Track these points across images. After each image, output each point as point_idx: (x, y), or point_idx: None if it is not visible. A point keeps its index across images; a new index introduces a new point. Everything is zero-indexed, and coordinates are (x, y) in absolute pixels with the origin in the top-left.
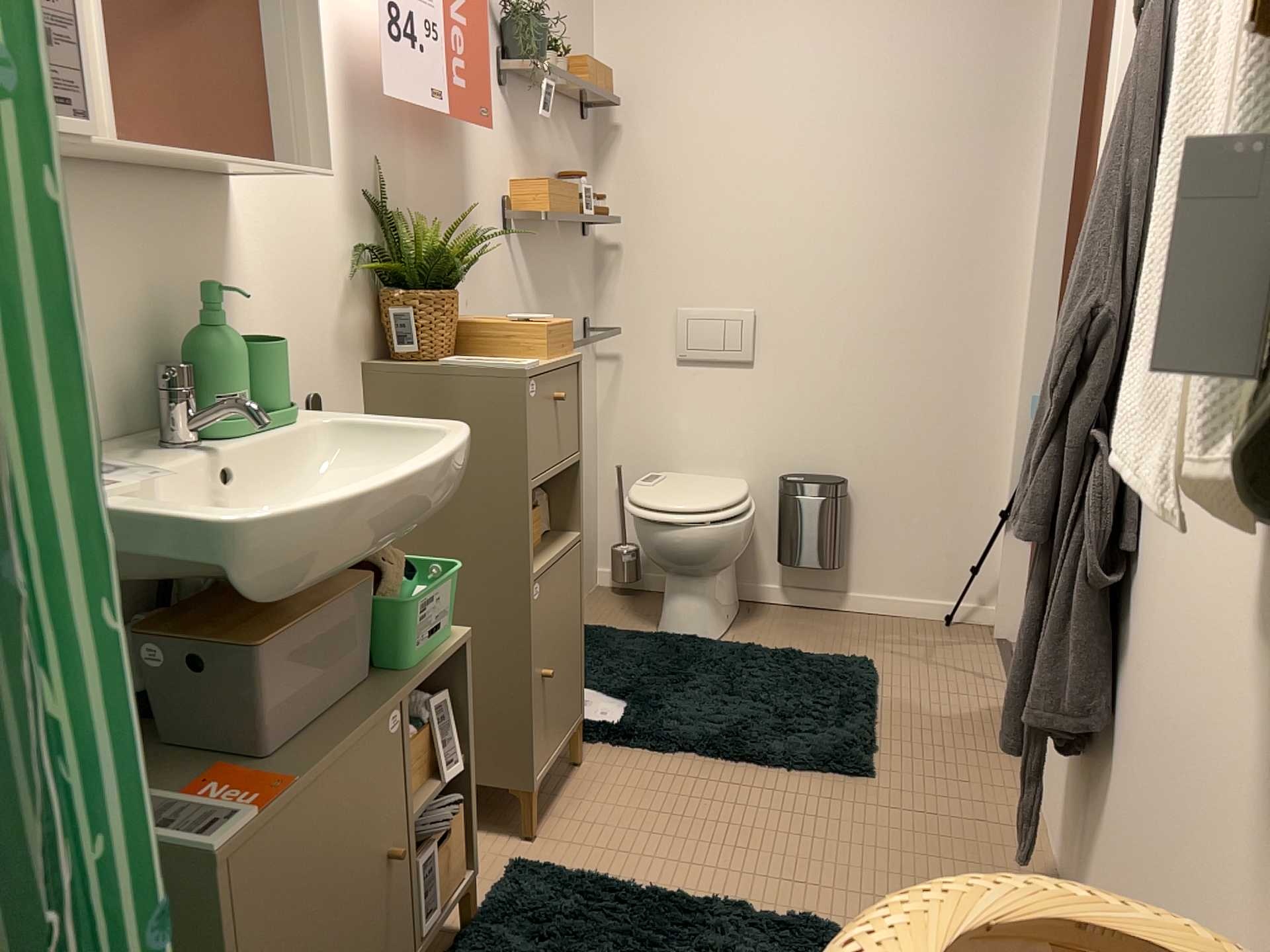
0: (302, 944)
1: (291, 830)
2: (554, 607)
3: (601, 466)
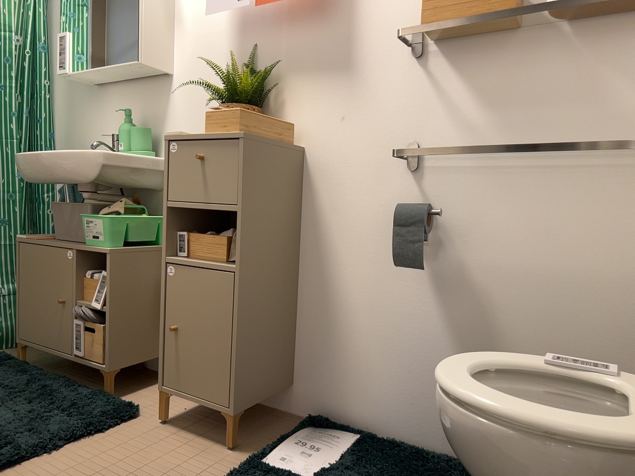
0: (29, 291)
1: (29, 254)
2: (187, 295)
3: None
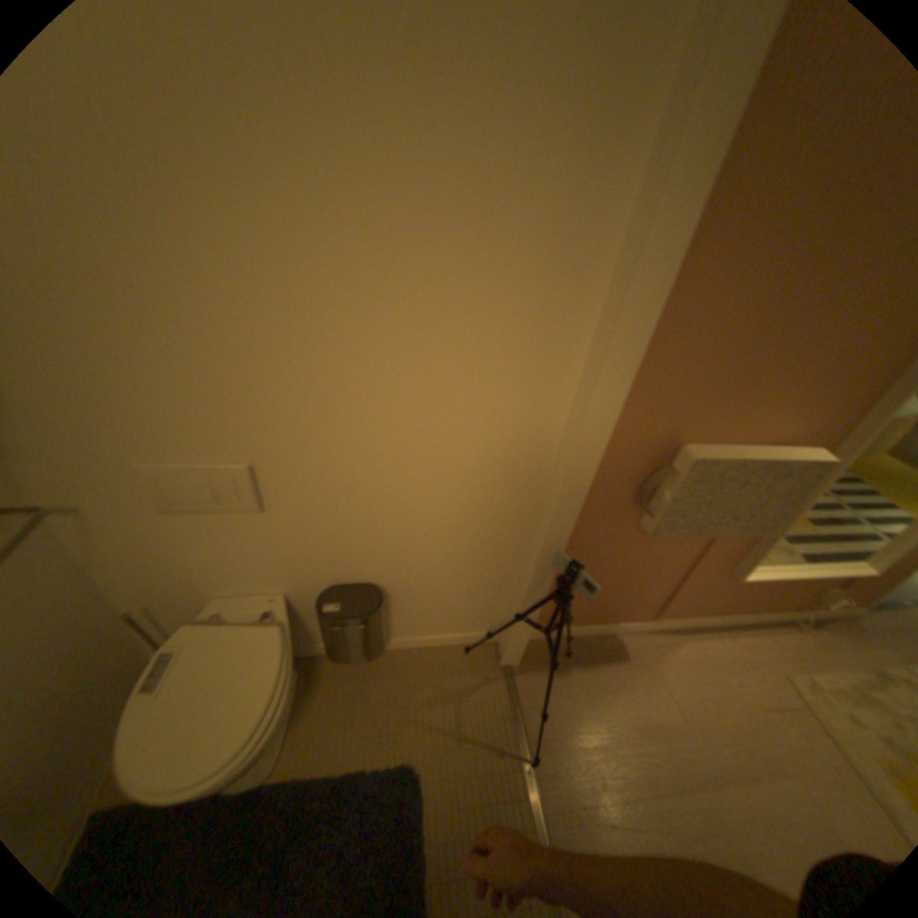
0: None
1: None
2: None
3: (104, 593)
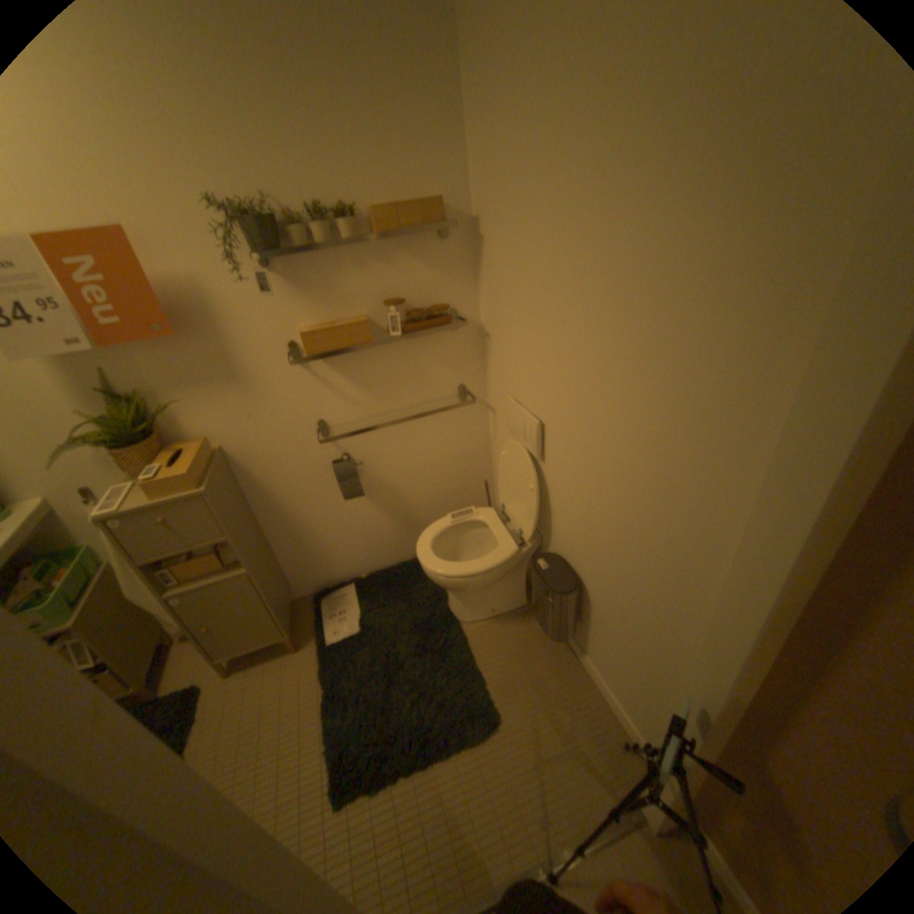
0: None
1: None
2: (205, 606)
3: (492, 468)
